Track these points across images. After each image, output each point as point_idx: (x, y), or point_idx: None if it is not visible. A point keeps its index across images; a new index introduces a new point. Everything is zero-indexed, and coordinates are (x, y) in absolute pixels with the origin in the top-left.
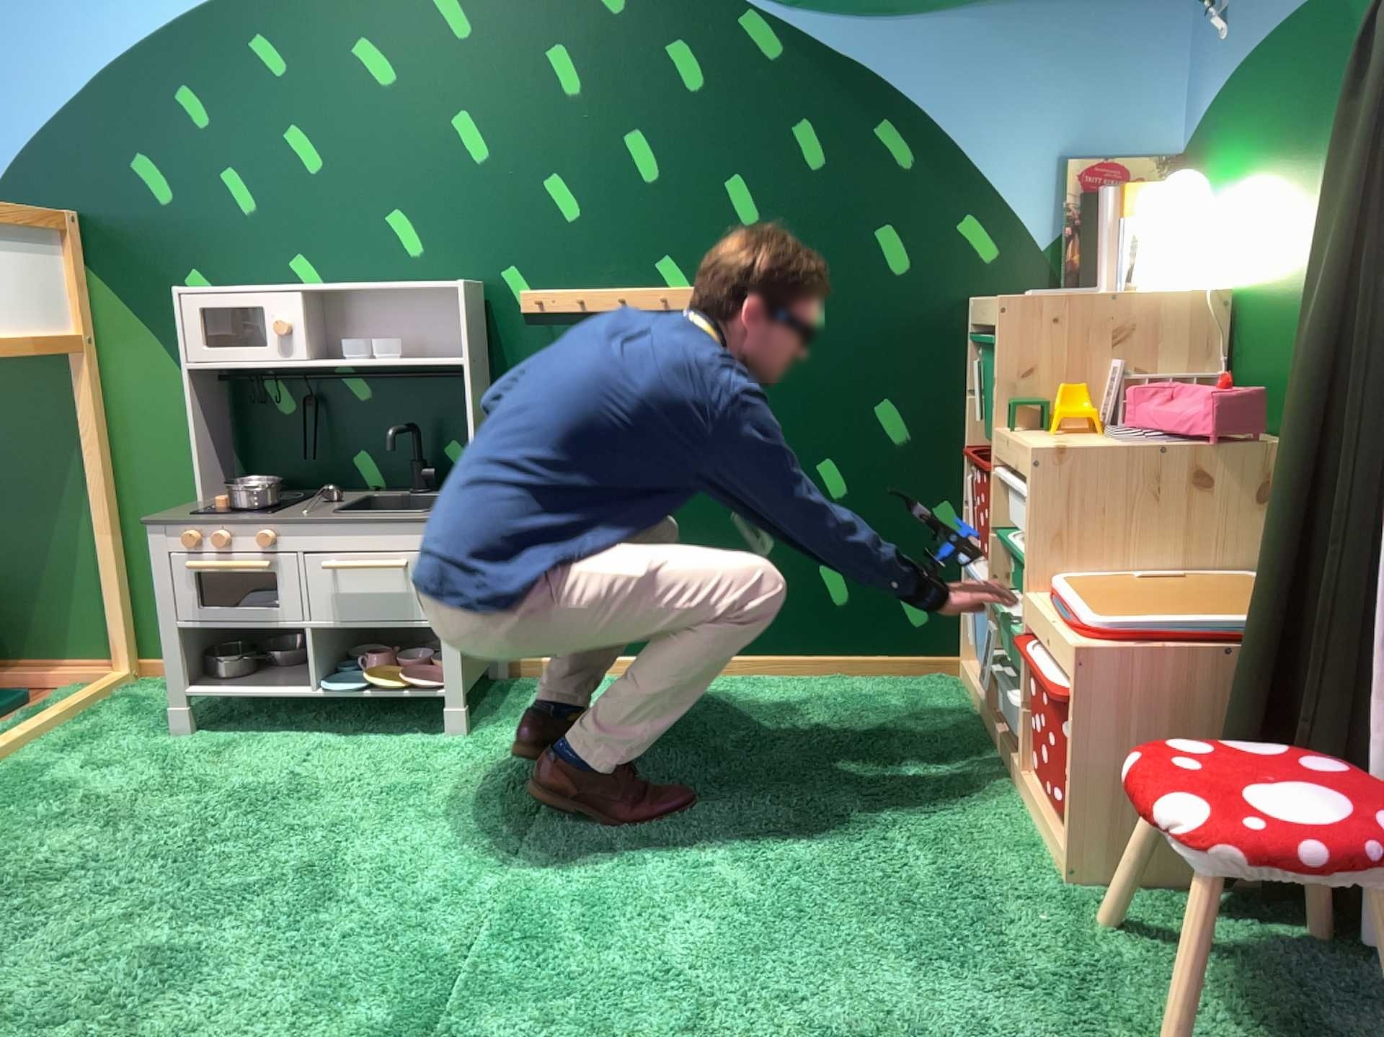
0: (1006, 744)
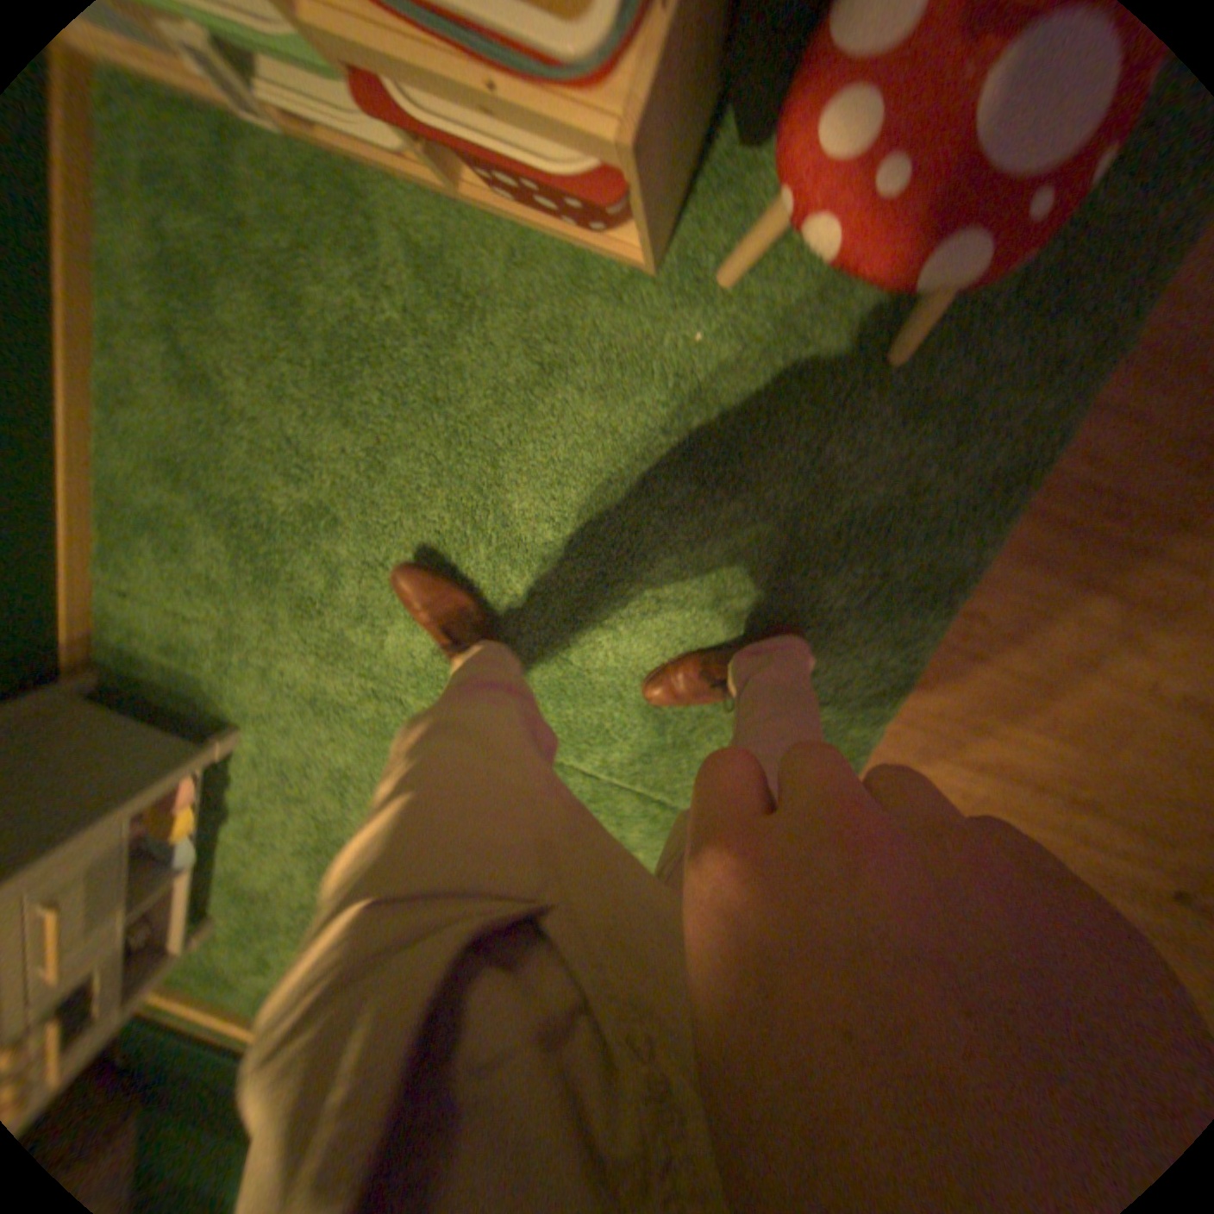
0: (378, 153)
